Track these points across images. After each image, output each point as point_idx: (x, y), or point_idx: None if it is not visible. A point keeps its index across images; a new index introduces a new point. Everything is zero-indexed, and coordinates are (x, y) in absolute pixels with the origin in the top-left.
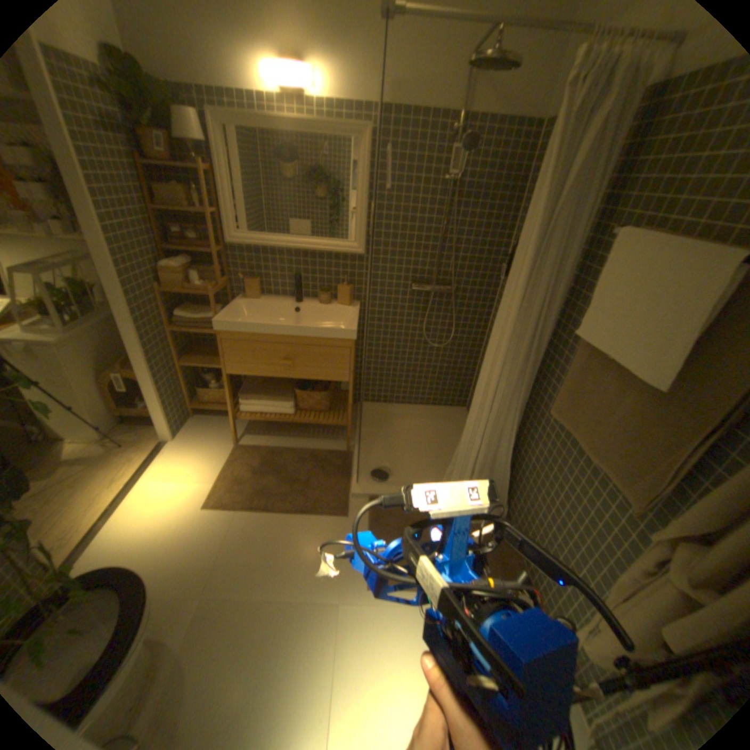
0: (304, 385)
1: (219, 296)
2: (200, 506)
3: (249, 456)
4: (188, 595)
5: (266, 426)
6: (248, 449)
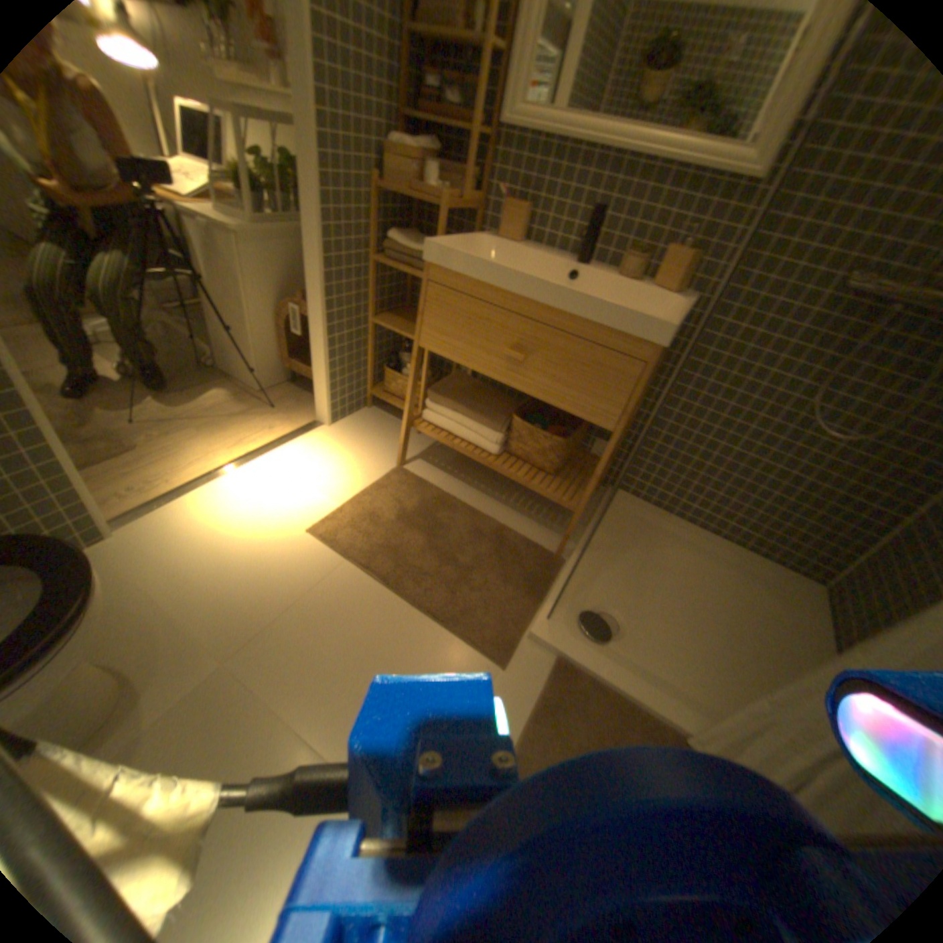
0: (535, 420)
1: (464, 224)
2: (307, 526)
3: (408, 491)
4: (211, 645)
5: (456, 461)
6: (413, 480)
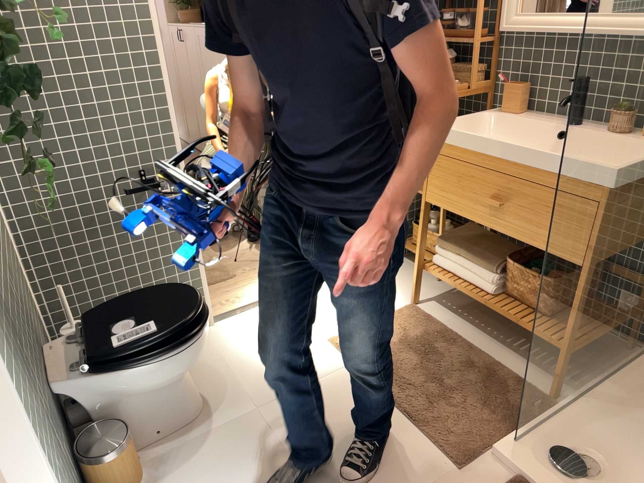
0: (537, 265)
1: (474, 107)
2: (331, 339)
3: (416, 325)
4: (256, 399)
5: (469, 306)
6: (423, 317)
